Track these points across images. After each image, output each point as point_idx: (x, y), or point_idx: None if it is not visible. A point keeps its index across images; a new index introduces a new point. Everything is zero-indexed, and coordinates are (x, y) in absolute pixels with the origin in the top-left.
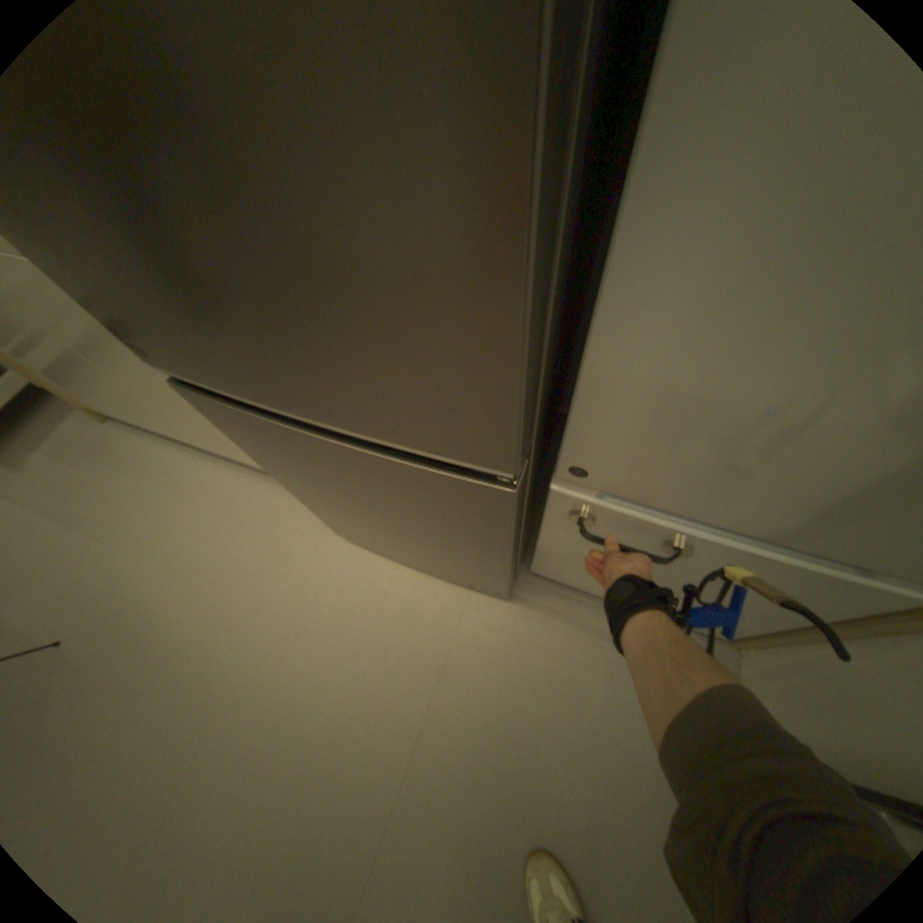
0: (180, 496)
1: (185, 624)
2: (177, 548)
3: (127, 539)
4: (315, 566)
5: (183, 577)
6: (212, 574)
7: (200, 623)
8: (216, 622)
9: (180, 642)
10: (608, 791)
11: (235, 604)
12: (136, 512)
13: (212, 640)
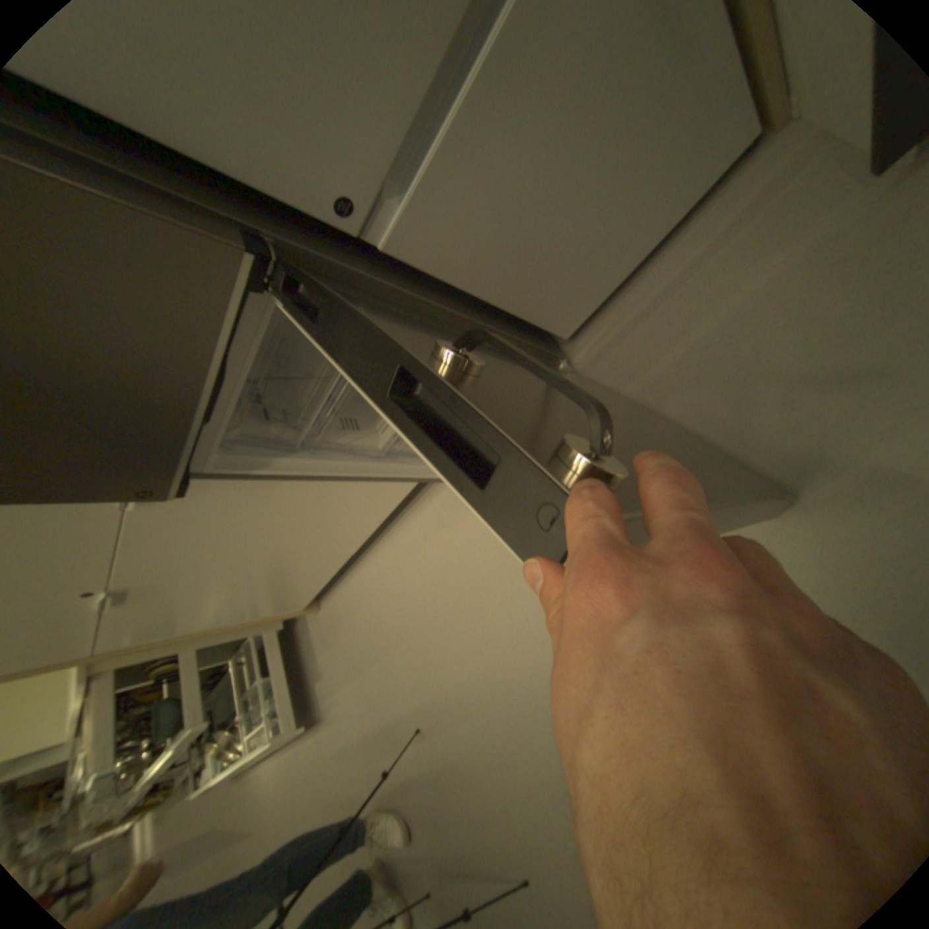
0: (381, 590)
1: (453, 644)
2: (408, 614)
3: (387, 641)
4: (469, 527)
5: (426, 624)
6: (434, 604)
7: (459, 634)
8: (464, 623)
9: (462, 655)
10: (821, 363)
11: (460, 602)
12: (376, 624)
13: (473, 634)
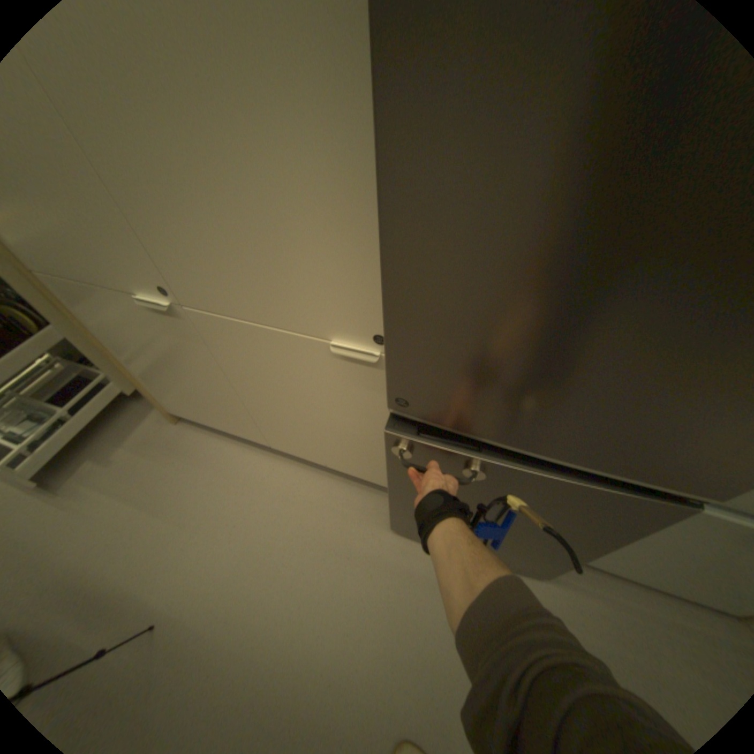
0: (249, 488)
1: (268, 608)
2: (252, 535)
3: (207, 526)
4: (376, 552)
5: (261, 562)
6: (286, 559)
7: (282, 606)
8: (296, 605)
9: (266, 625)
10: None
11: (310, 588)
12: (213, 502)
13: (294, 623)
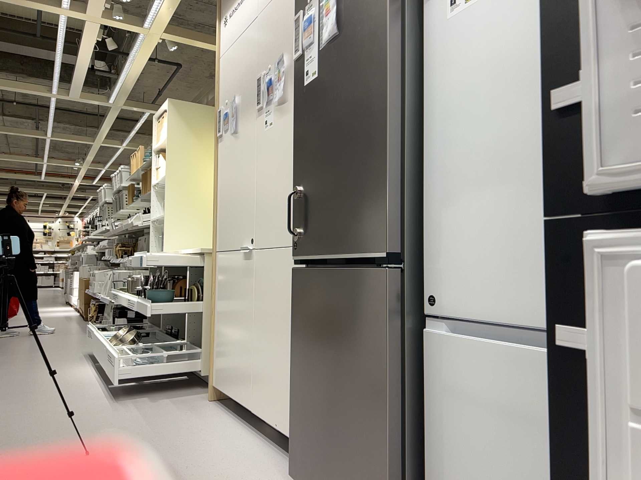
0: (214, 437)
1: None
2: (187, 453)
3: (168, 439)
4: None
5: (175, 463)
6: (191, 469)
7: None
8: None
9: None
10: None
11: None
12: (185, 433)
13: None
